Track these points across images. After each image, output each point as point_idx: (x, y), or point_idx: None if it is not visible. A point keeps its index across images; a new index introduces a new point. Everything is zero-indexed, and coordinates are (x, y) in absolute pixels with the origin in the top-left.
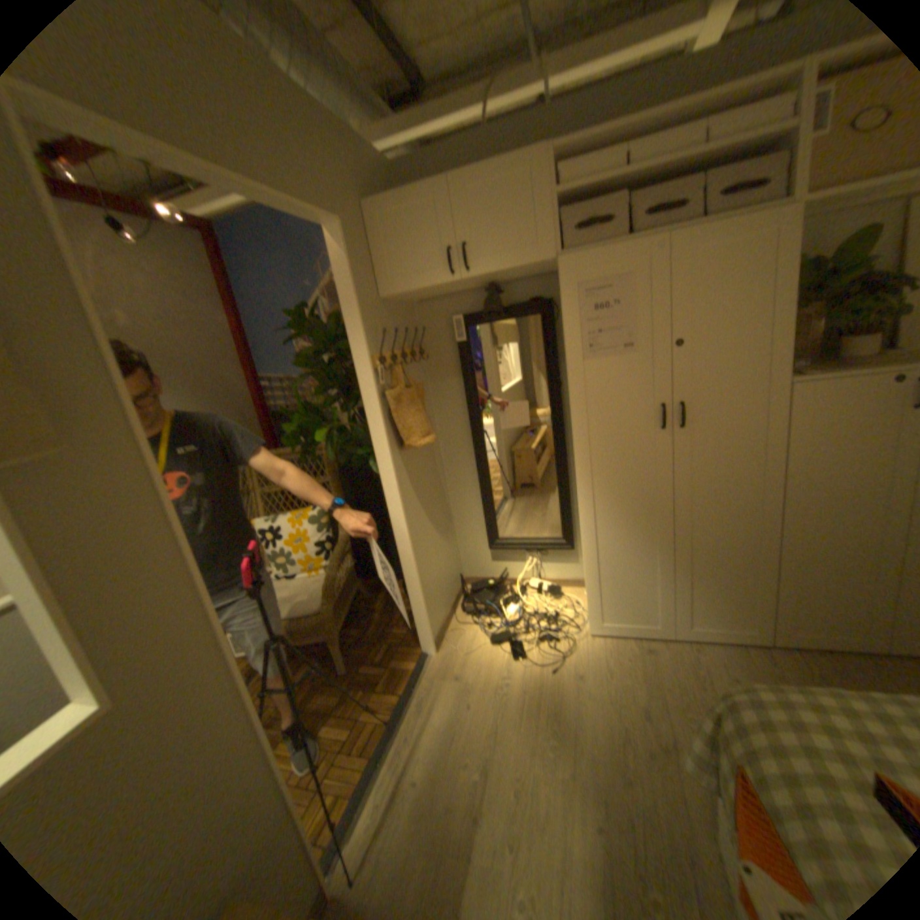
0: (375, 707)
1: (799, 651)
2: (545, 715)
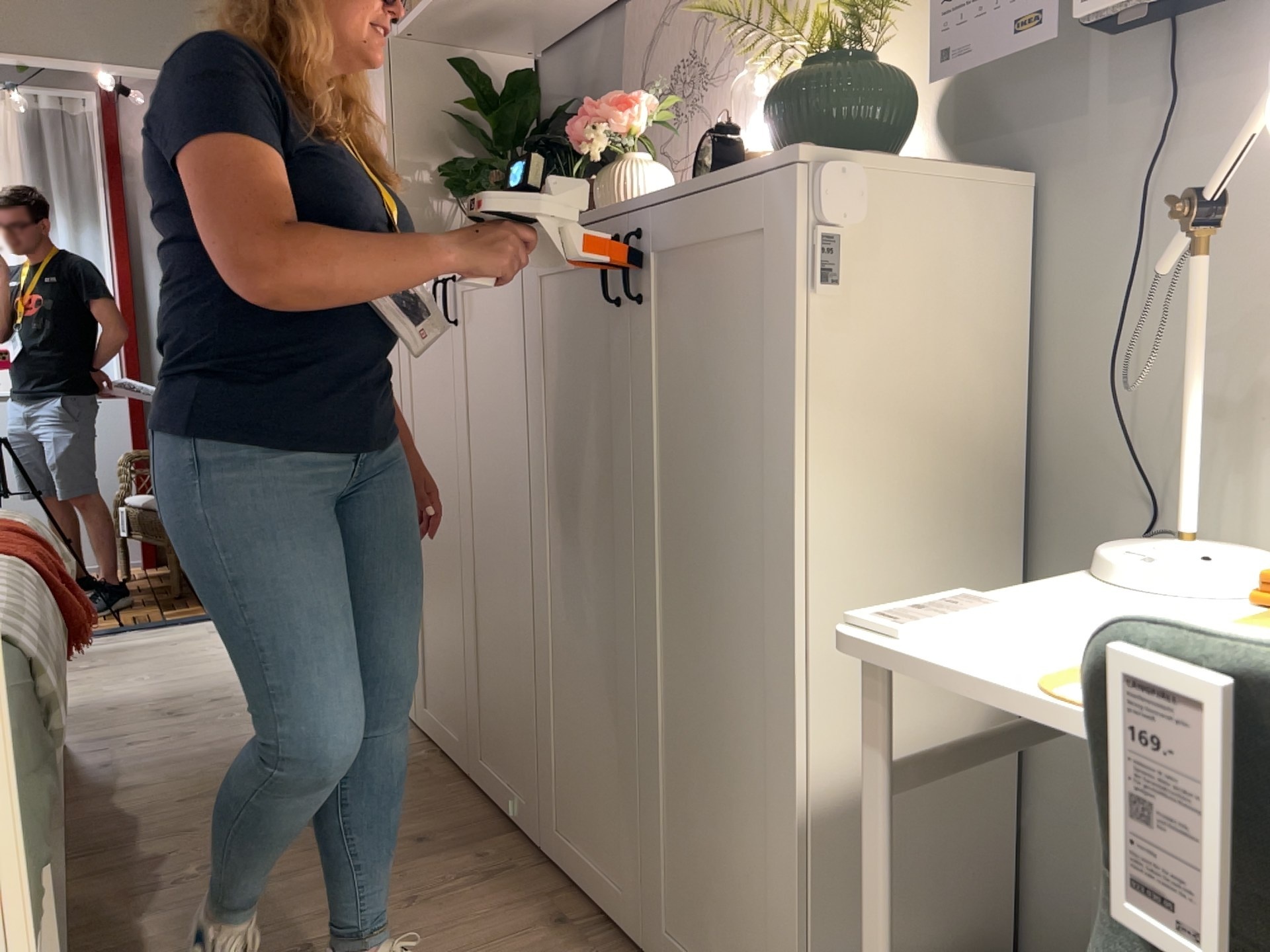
0: (143, 617)
1: (431, 743)
2: (186, 667)
